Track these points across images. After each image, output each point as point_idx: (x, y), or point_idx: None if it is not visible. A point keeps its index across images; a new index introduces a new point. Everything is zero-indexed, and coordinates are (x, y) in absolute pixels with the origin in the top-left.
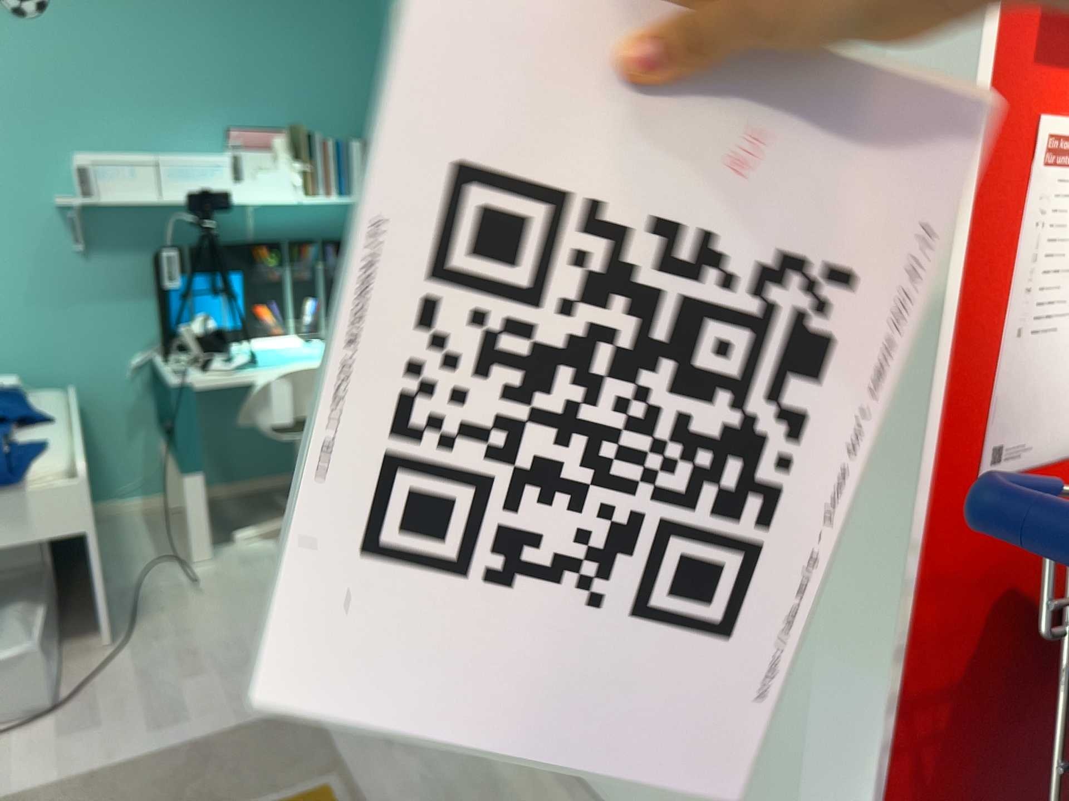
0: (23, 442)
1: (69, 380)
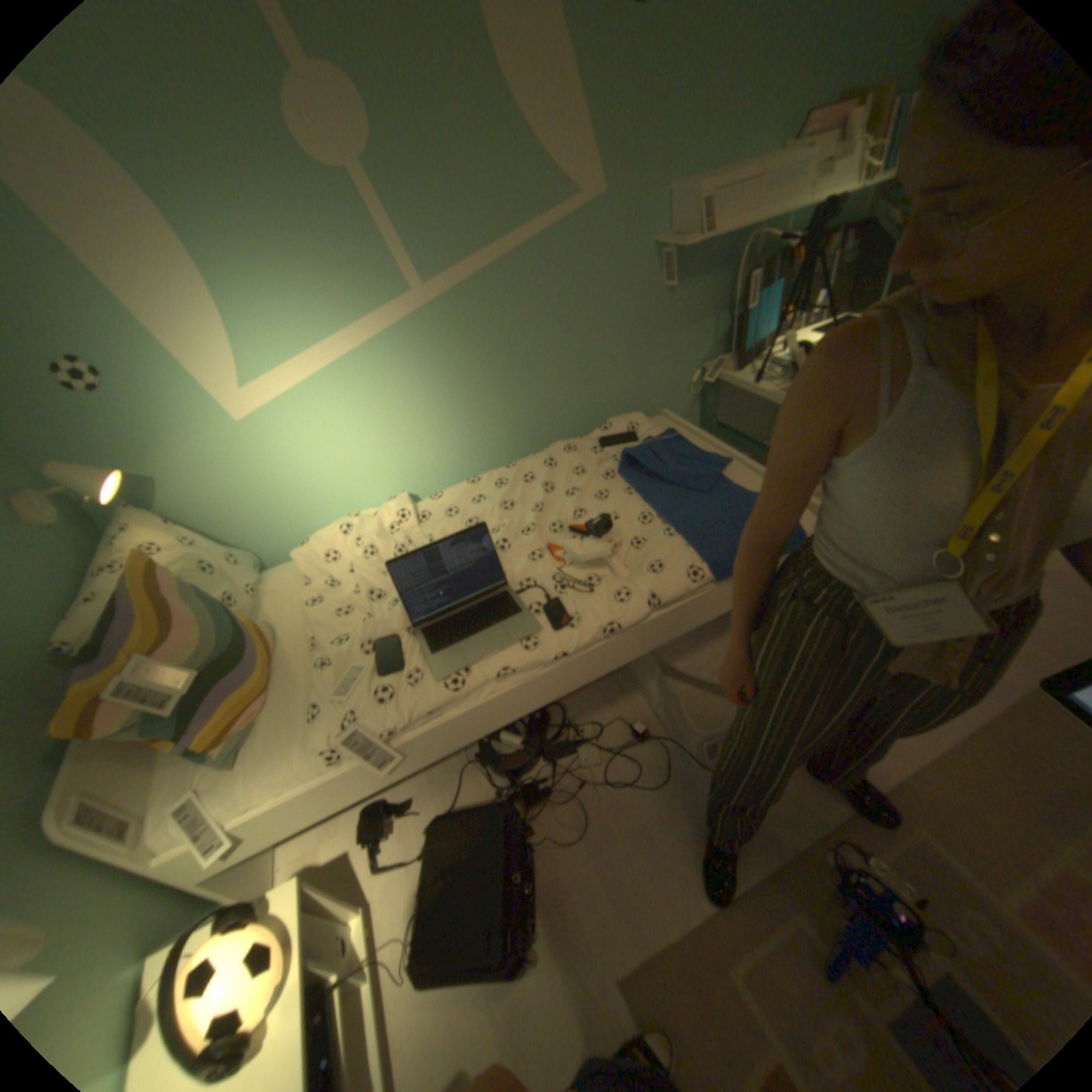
0: (752, 491)
1: (653, 402)
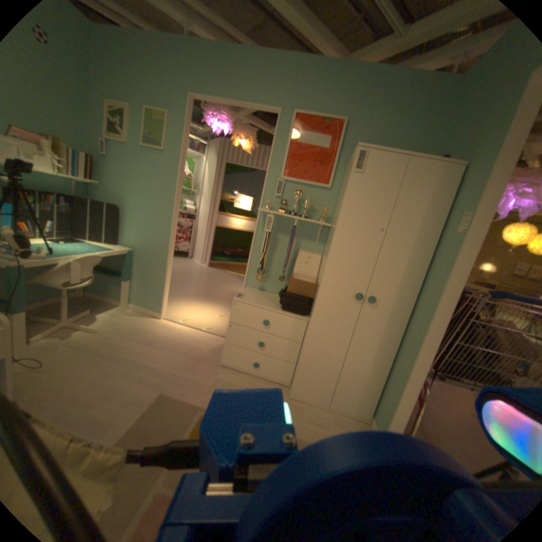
0: None
1: None
